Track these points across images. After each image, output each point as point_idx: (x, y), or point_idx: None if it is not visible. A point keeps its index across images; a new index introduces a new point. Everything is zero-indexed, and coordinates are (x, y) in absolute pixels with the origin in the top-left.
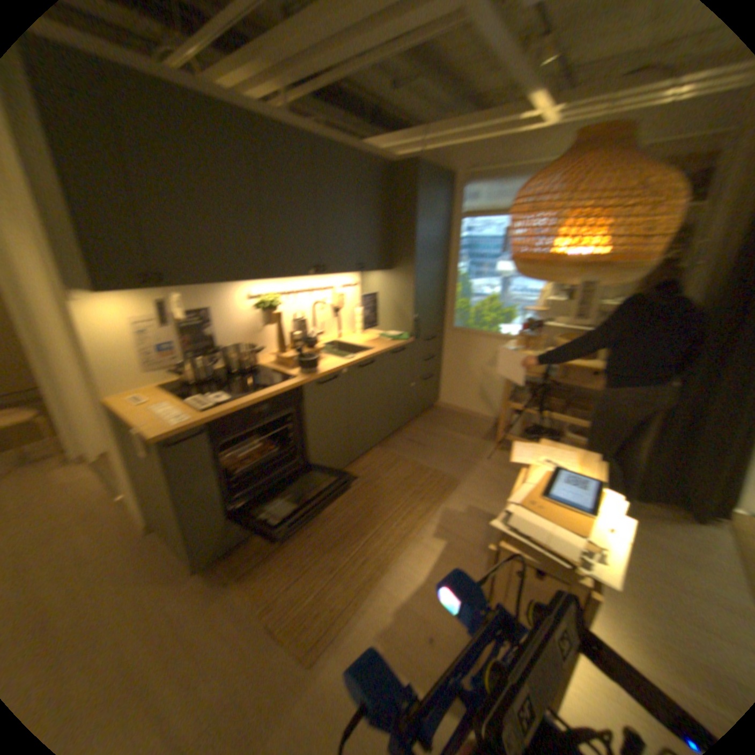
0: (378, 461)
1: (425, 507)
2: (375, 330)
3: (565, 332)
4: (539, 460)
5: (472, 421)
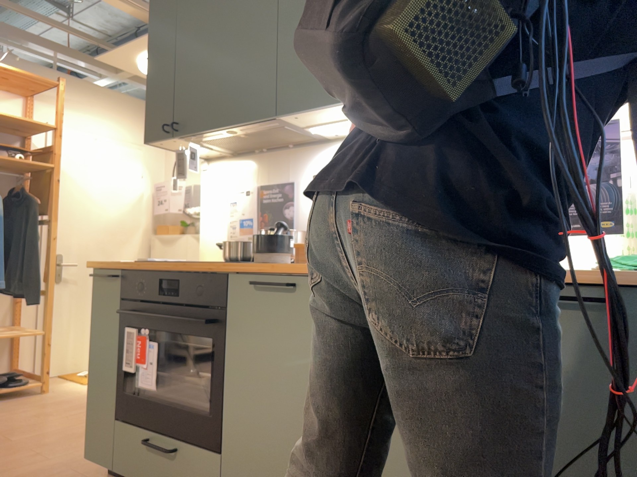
0: None
1: None
2: None
3: None
4: None
5: None
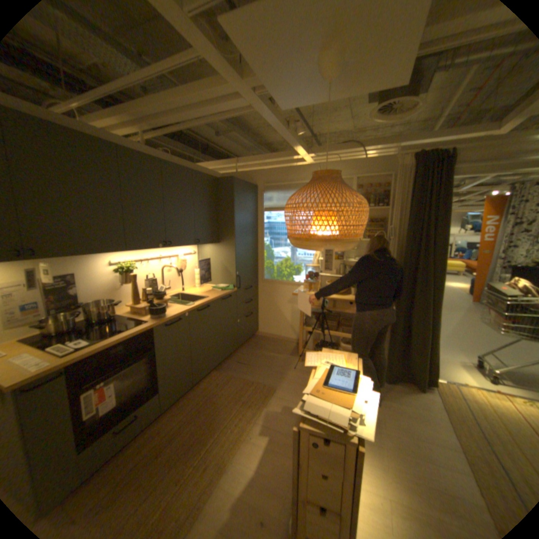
0: (216, 382)
1: (252, 412)
2: (211, 283)
3: (332, 279)
4: (322, 362)
5: (282, 343)
